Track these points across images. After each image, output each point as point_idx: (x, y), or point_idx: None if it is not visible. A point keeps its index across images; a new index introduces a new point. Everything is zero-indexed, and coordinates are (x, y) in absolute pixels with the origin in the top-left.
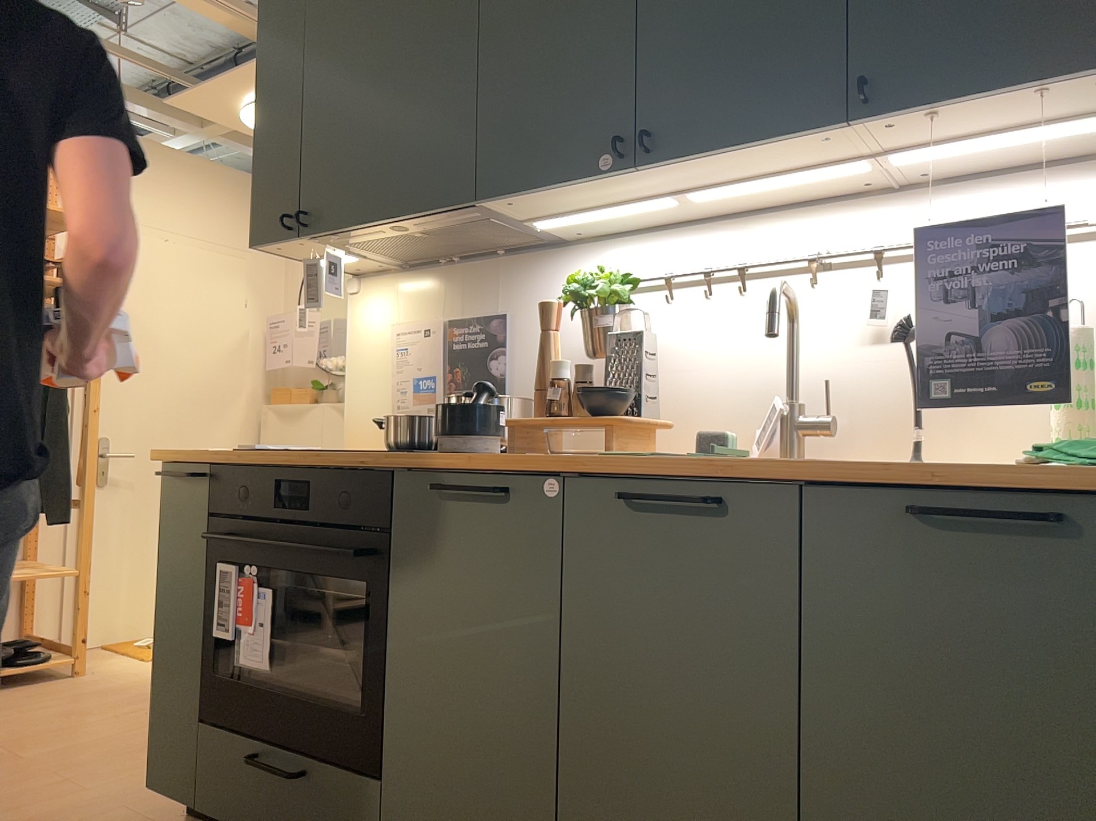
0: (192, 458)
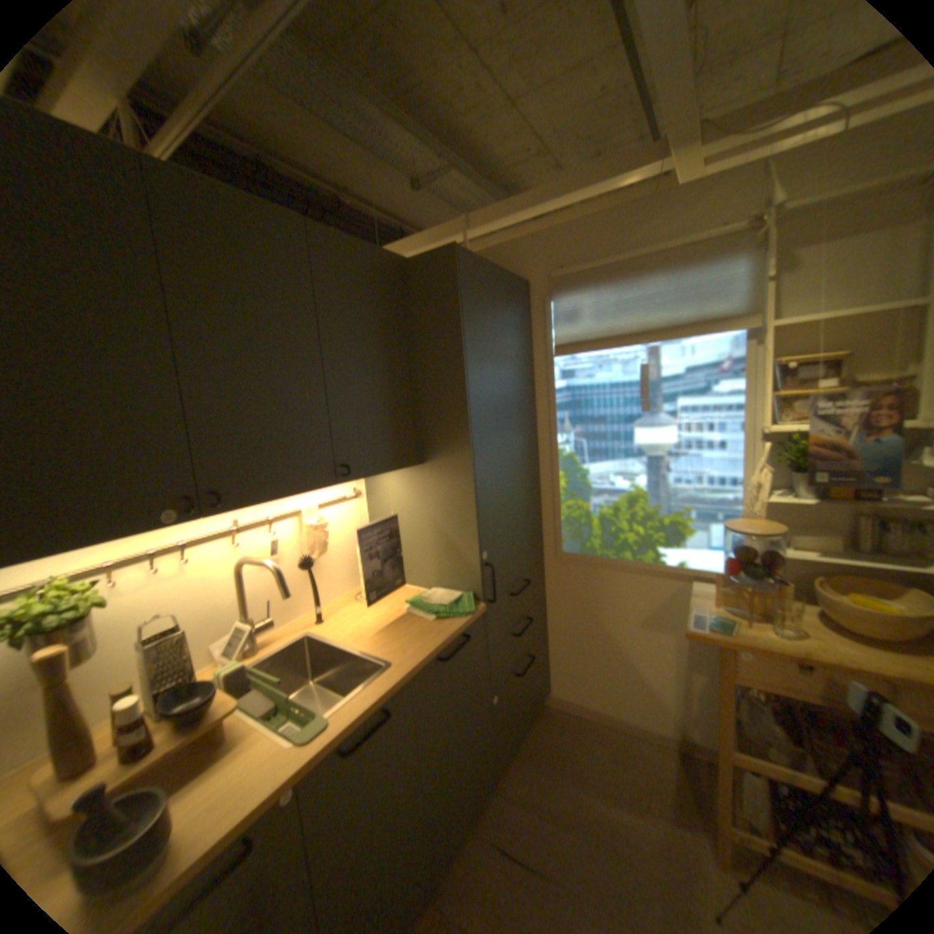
0: None
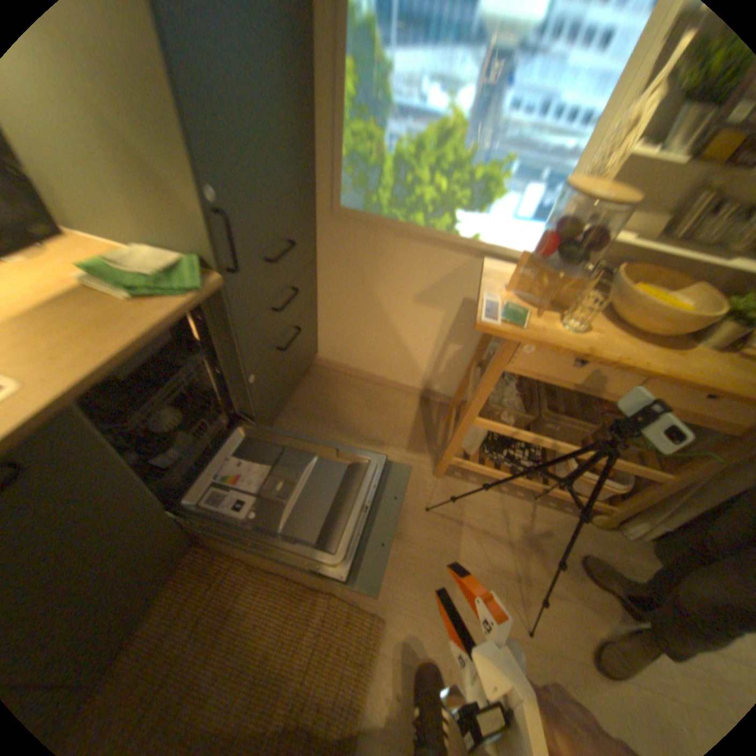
0: None
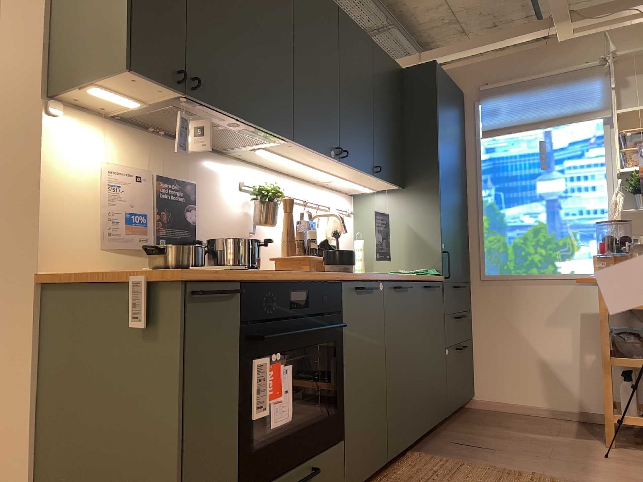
0: (228, 277)
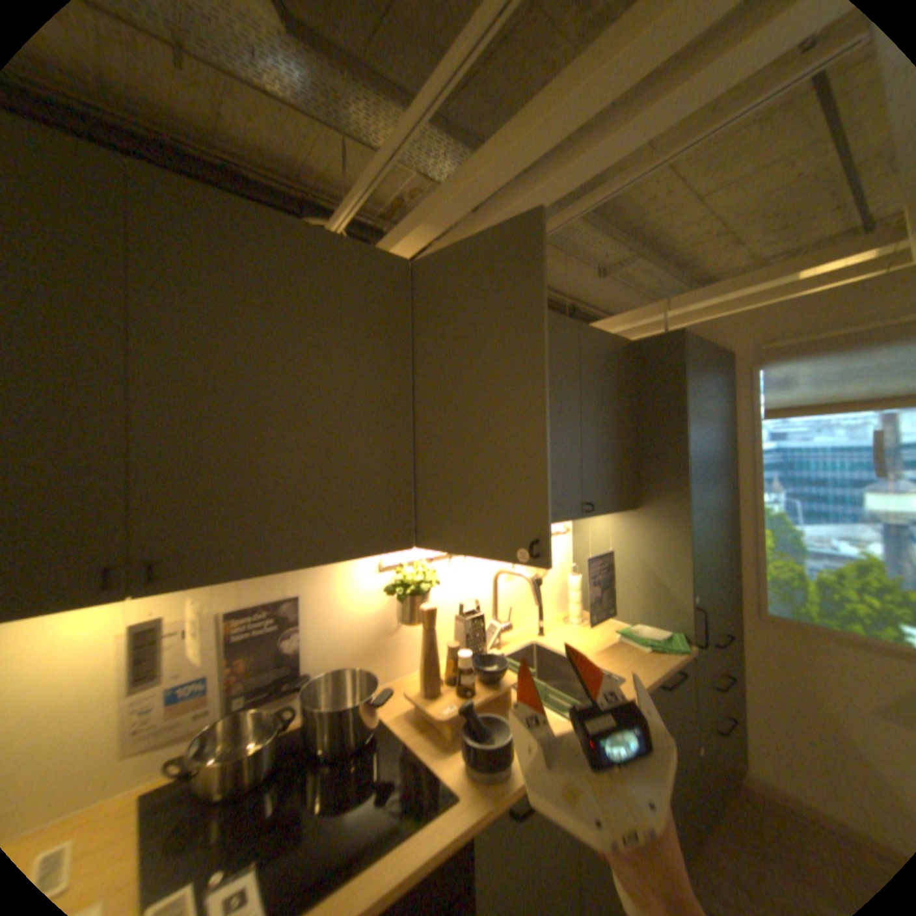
0: None
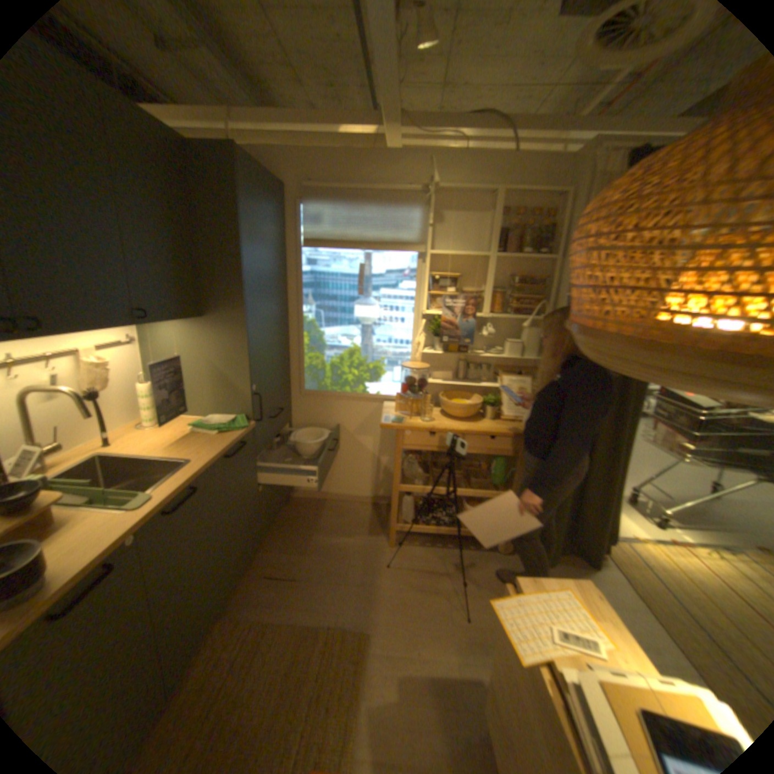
0: None
